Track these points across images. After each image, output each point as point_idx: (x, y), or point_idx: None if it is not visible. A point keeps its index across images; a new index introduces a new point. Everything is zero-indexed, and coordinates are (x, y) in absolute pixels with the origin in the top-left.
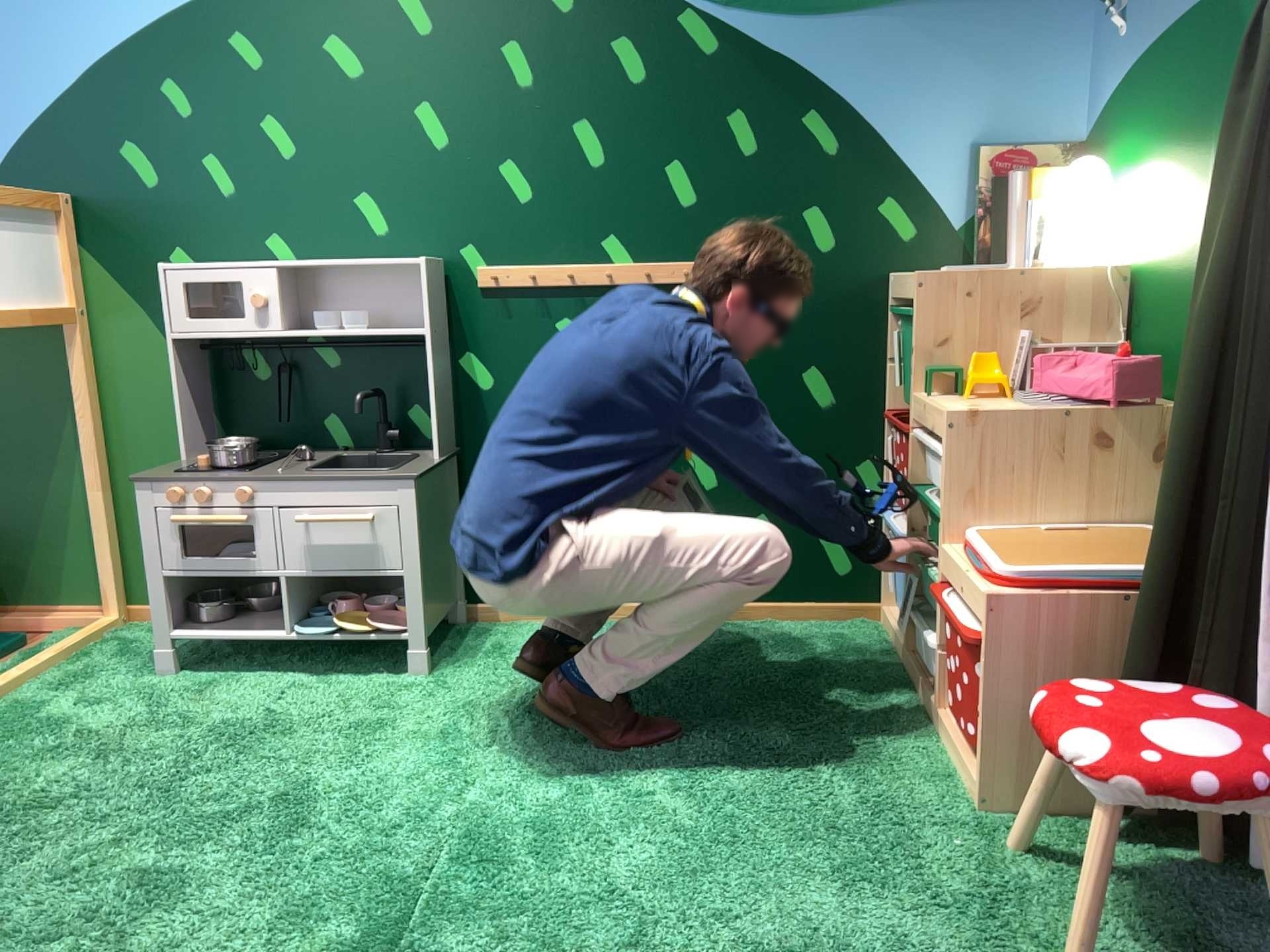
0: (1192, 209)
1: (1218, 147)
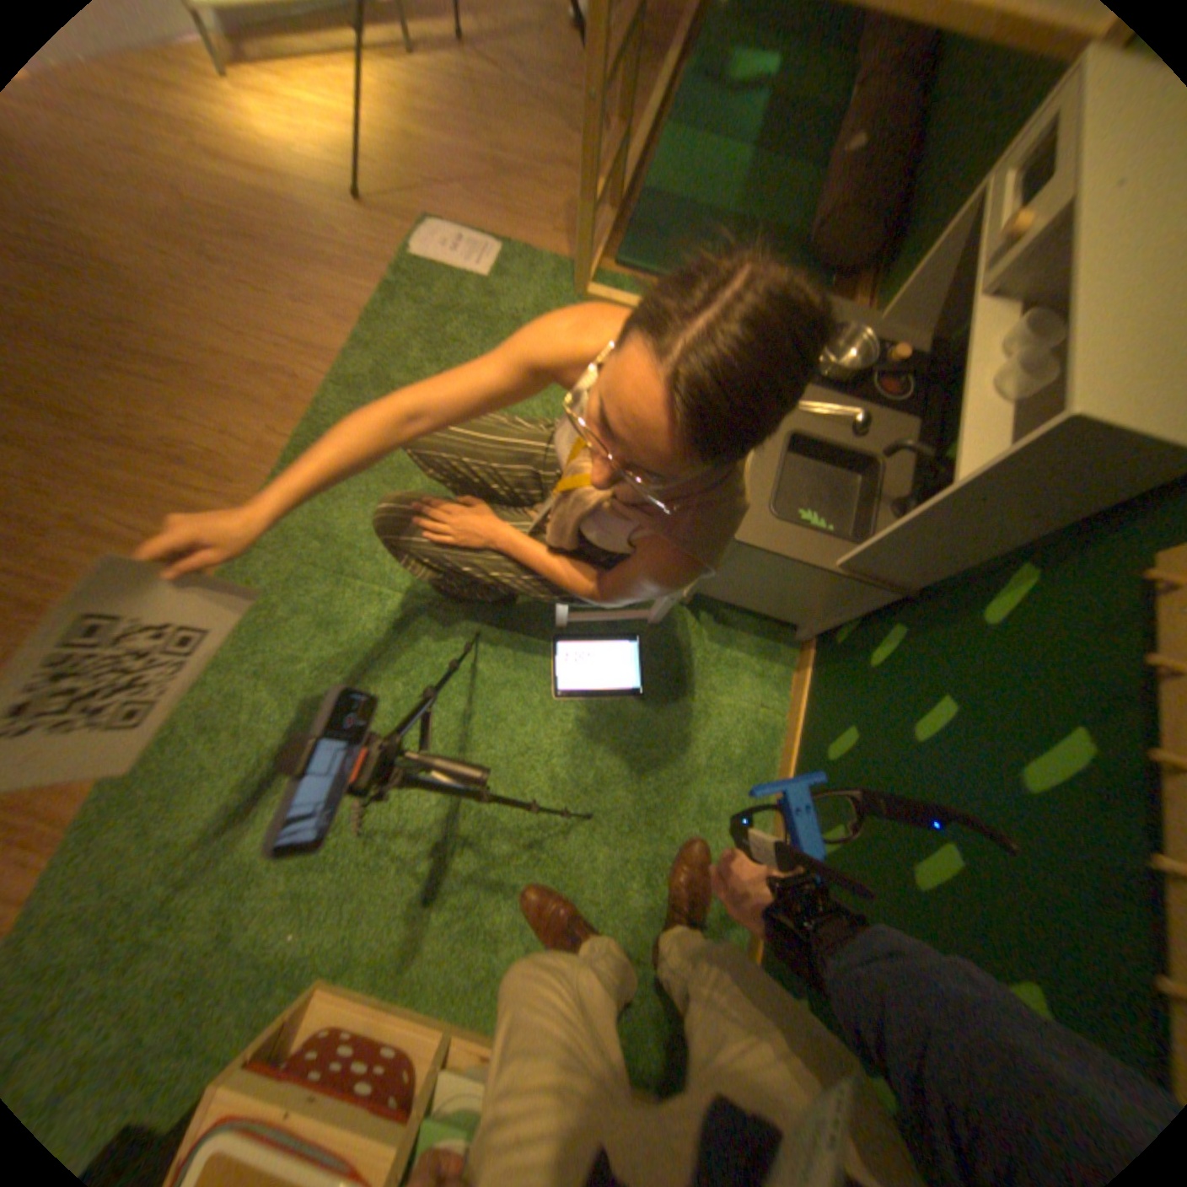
0: None
1: None
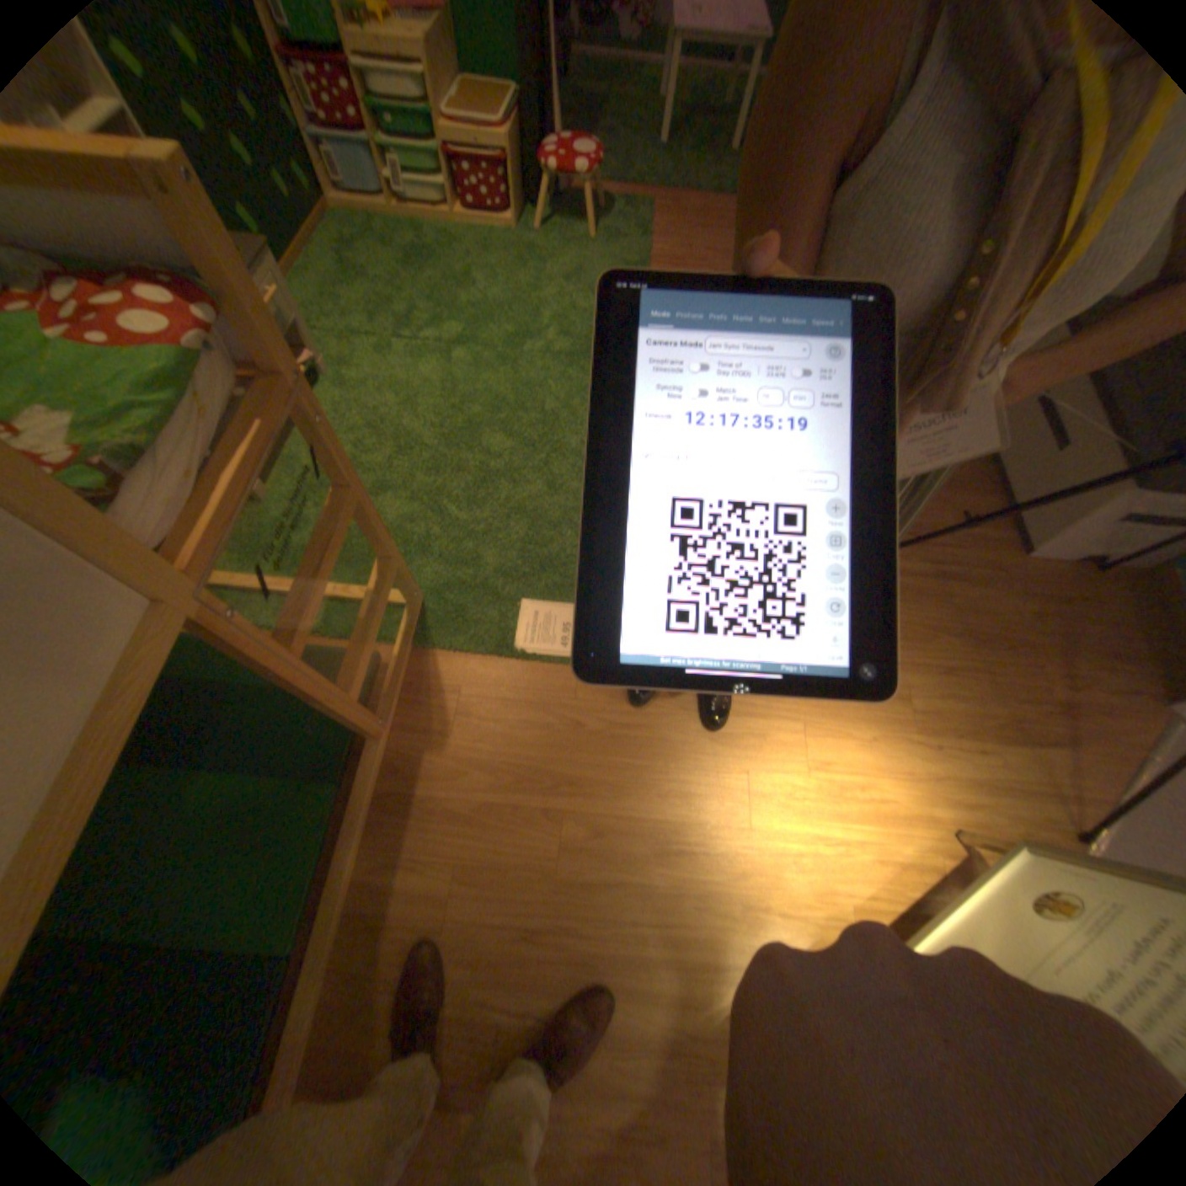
0: None
1: None
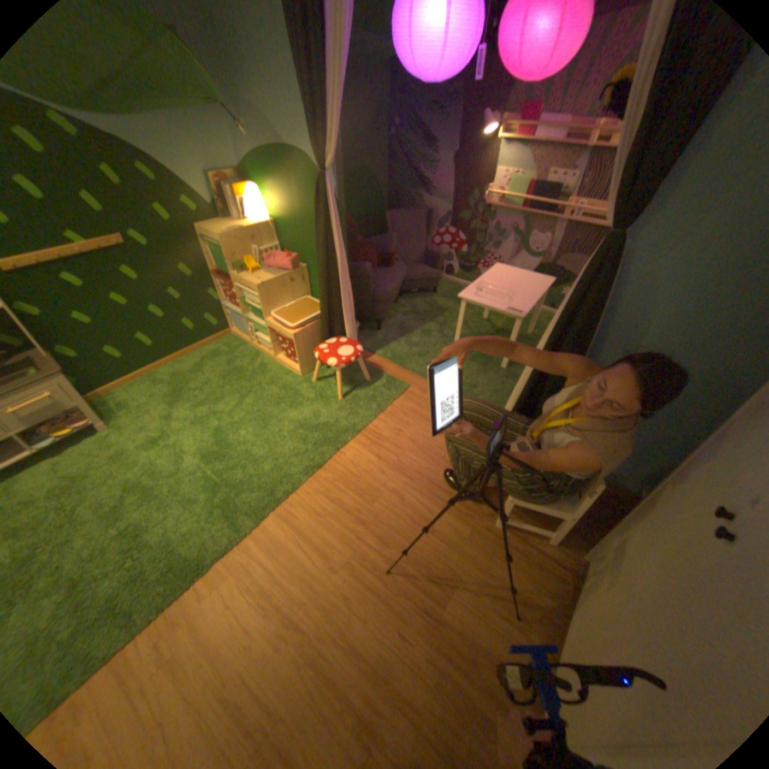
0: (291, 210)
1: (296, 195)
